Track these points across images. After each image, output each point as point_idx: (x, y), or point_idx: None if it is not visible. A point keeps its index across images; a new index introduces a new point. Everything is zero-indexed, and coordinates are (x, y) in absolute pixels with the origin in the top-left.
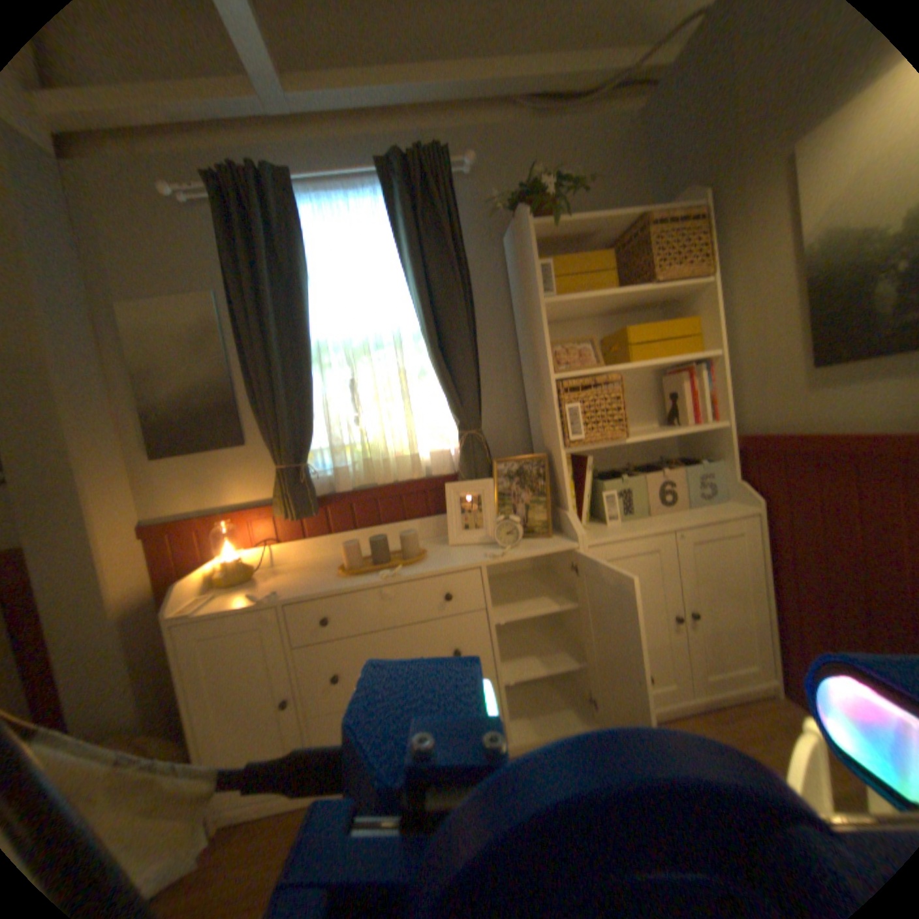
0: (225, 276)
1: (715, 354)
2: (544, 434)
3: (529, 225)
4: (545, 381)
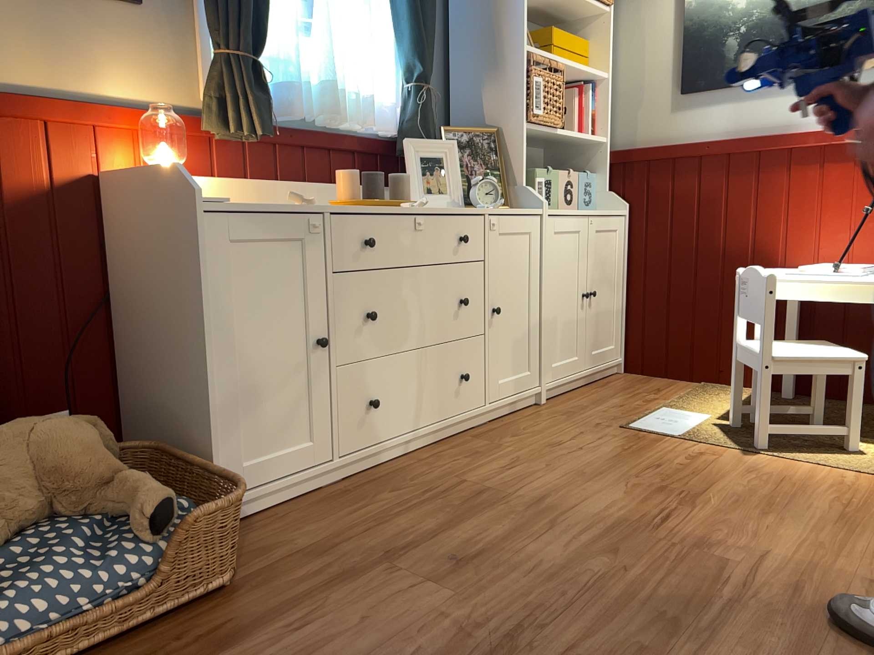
0: None
1: (604, 76)
2: (487, 110)
3: None
4: (508, 51)
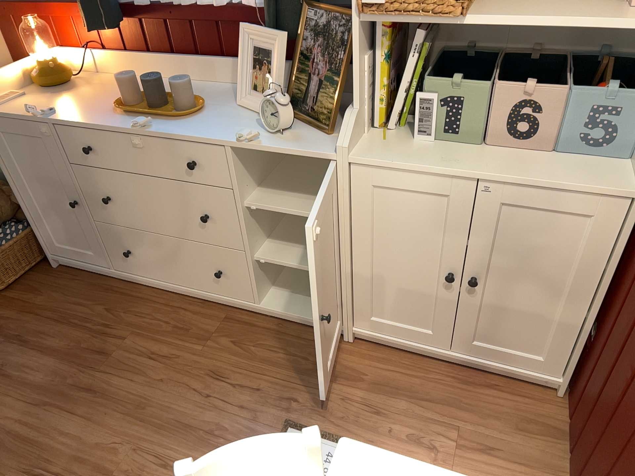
0: None
1: None
2: None
3: None
4: None
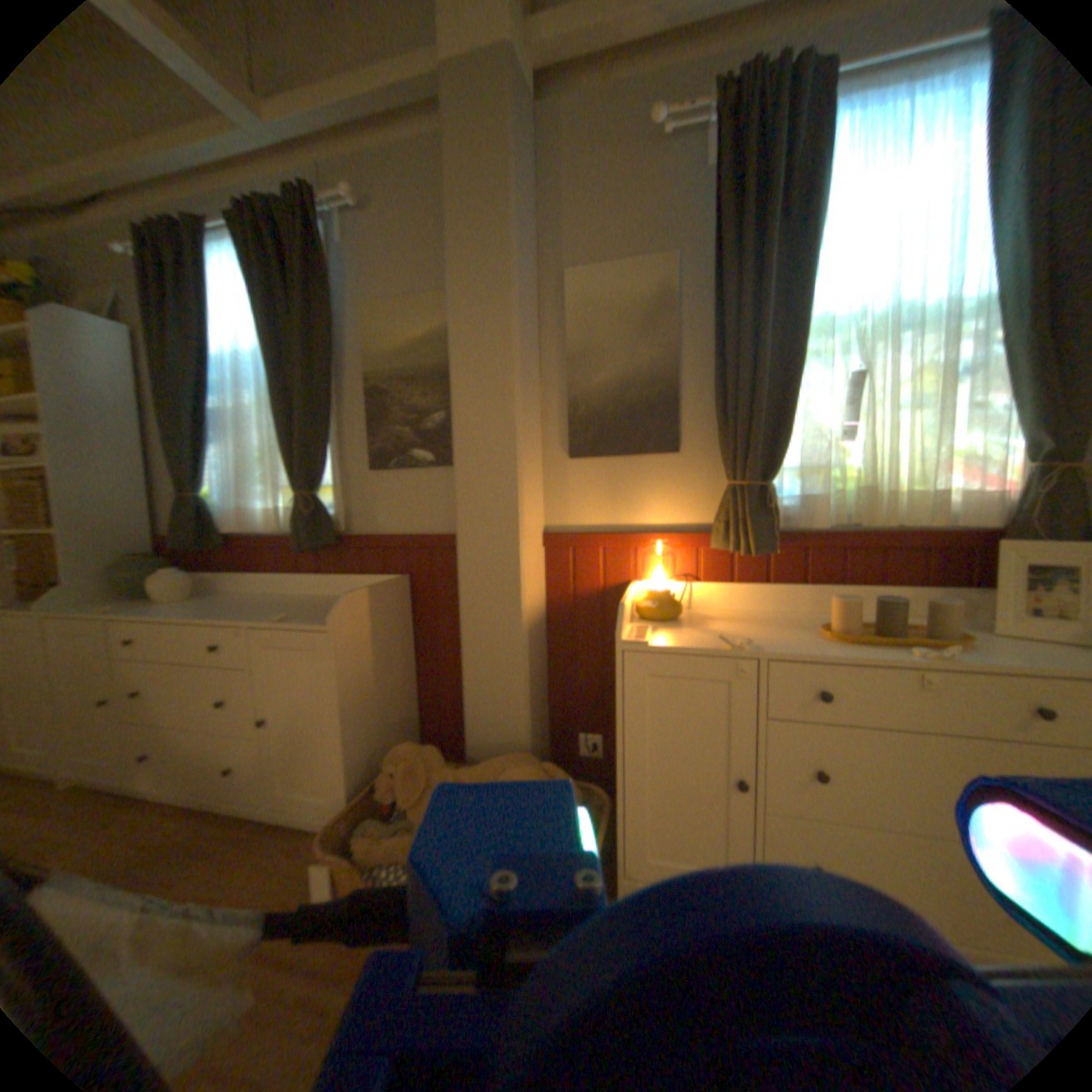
0: (718, 224)
1: None
2: None
3: None
4: None
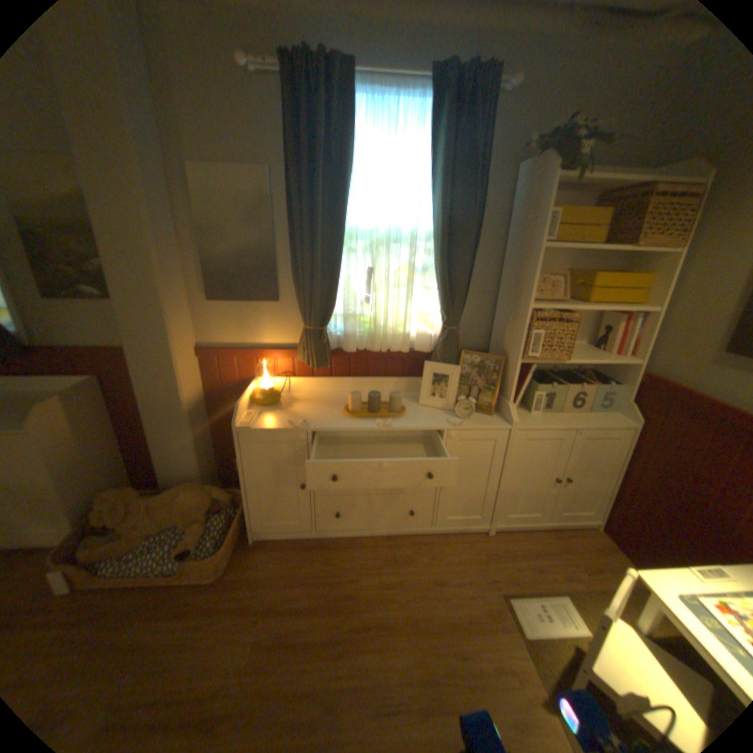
0: (285, 160)
1: (655, 310)
2: (506, 340)
3: (554, 175)
4: (522, 306)
